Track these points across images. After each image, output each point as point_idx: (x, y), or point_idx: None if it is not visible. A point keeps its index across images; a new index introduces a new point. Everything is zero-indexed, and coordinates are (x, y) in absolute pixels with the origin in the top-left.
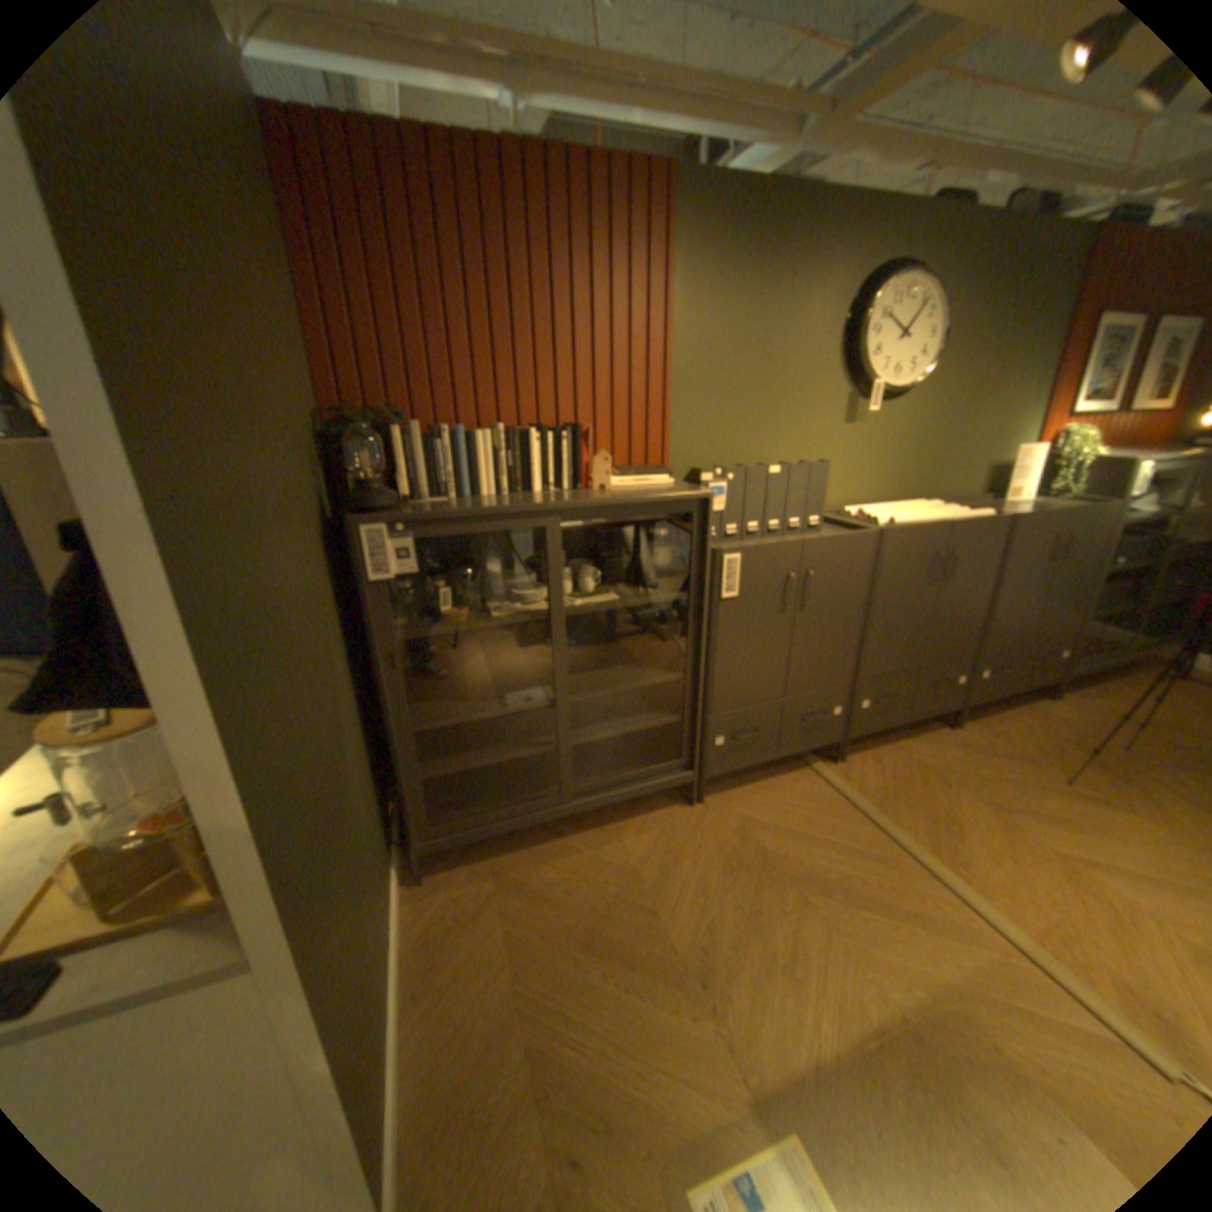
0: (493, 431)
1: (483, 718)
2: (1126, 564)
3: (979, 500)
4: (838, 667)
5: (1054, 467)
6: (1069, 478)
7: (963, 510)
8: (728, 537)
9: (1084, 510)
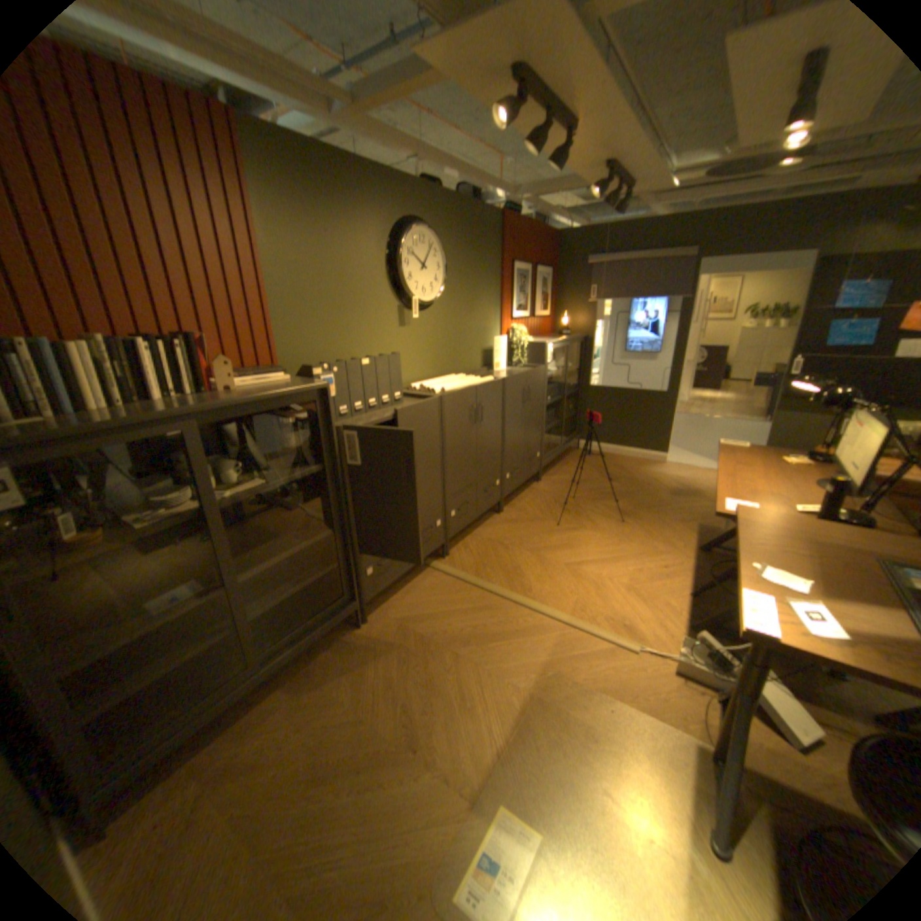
0: (92, 342)
1: (147, 632)
2: (551, 400)
3: (481, 372)
4: (433, 493)
5: (511, 350)
6: (519, 356)
7: (477, 379)
8: (343, 417)
9: (531, 373)
